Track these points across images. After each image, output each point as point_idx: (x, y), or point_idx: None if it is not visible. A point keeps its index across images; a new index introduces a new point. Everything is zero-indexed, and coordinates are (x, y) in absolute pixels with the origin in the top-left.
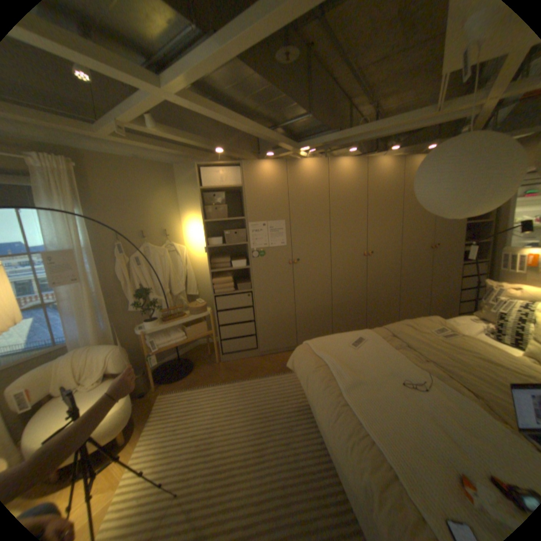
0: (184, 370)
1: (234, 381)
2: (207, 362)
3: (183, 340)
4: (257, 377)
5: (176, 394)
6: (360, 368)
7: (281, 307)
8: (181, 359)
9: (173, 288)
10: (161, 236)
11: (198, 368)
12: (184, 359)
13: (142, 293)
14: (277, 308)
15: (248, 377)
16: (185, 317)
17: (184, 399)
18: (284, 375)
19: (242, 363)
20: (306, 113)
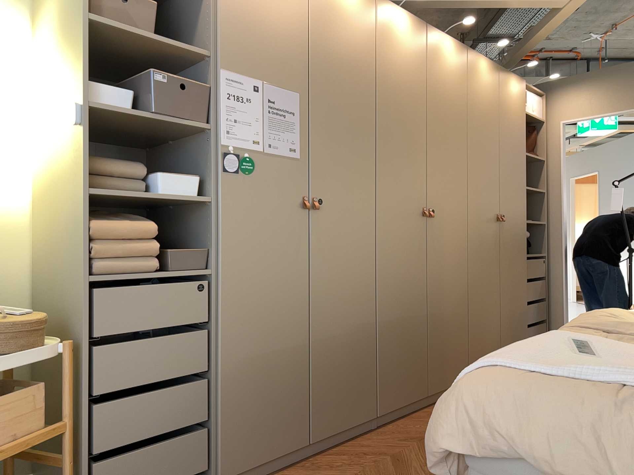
0: None
1: None
2: None
3: None
4: None
5: None
6: None
7: (274, 330)
8: None
9: None
10: None
11: None
12: None
13: None
14: (265, 332)
15: None
16: None
17: None
18: None
19: None
20: None
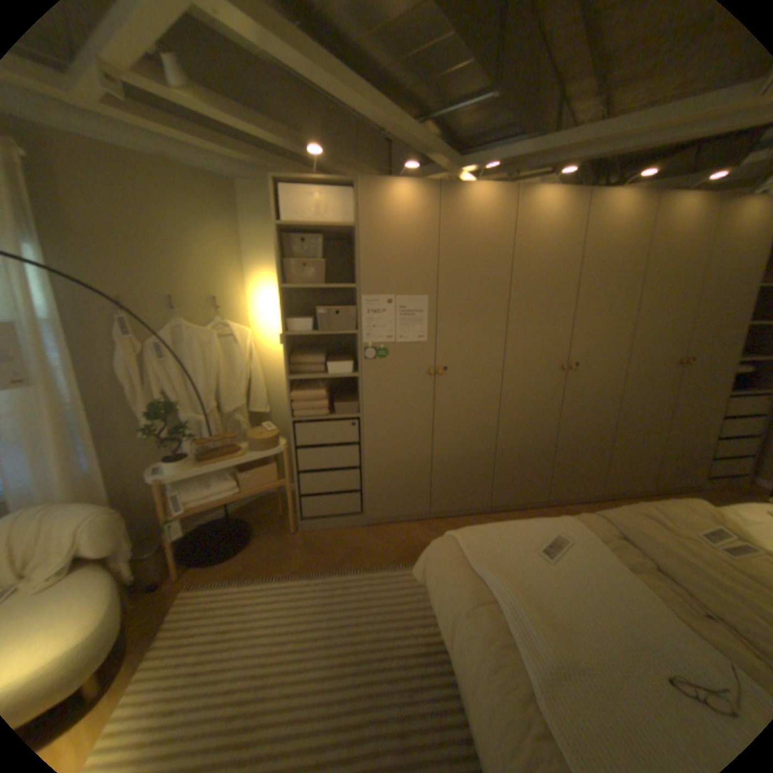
0: (235, 541)
1: (317, 572)
2: (276, 528)
3: (235, 494)
4: (358, 568)
5: (214, 590)
6: (567, 619)
7: (408, 449)
8: (233, 519)
9: (224, 401)
10: (207, 308)
11: (259, 538)
12: (238, 520)
13: (163, 409)
14: (401, 449)
15: (342, 567)
16: (239, 455)
17: (226, 603)
18: (405, 571)
19: (335, 536)
20: (491, 88)
